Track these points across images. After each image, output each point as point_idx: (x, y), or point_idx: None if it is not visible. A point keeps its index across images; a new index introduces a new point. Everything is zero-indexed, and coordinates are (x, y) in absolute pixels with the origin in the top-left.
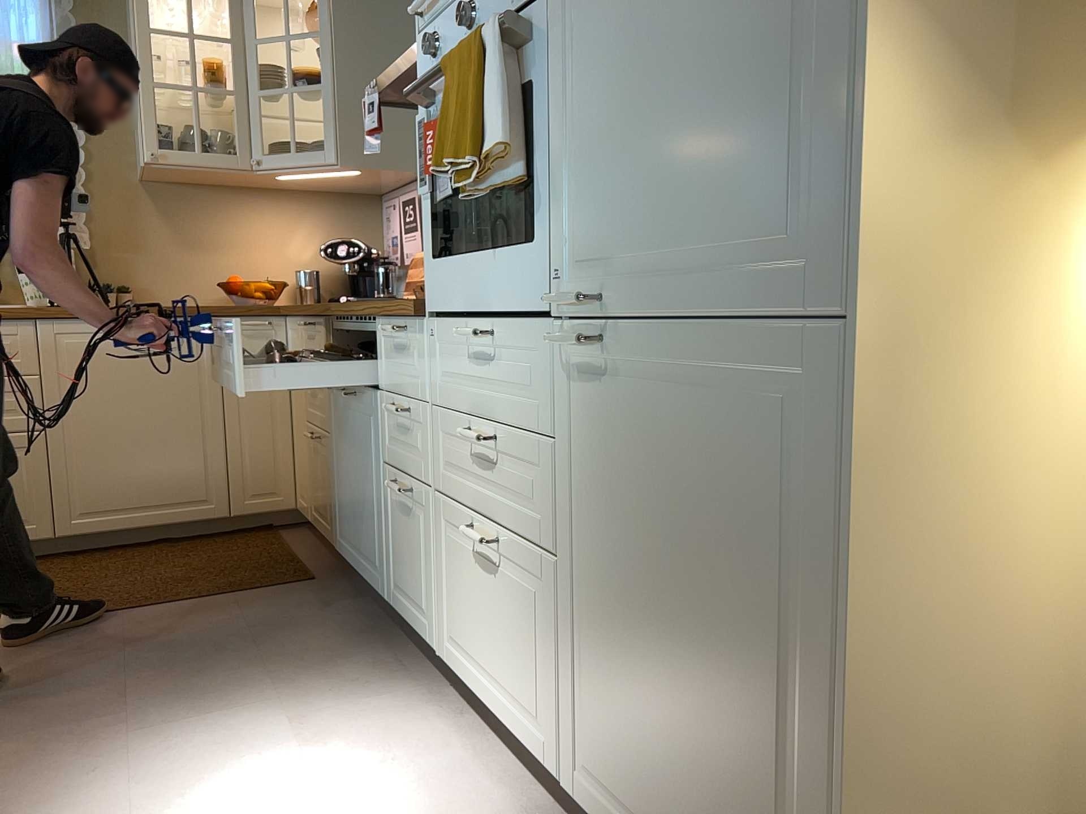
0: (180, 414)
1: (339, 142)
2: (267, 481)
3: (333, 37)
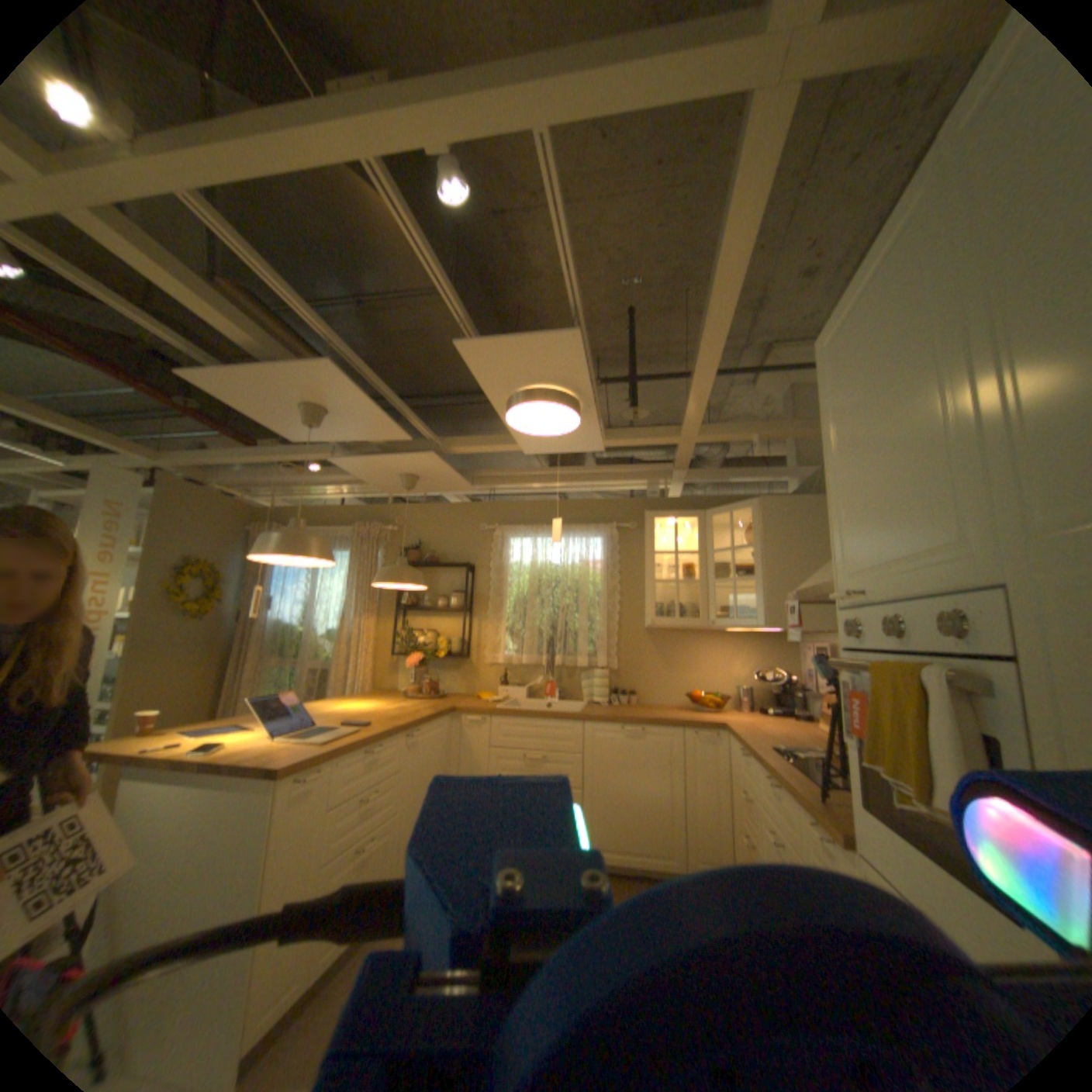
0: (657, 792)
1: (766, 614)
2: (713, 854)
3: (762, 547)
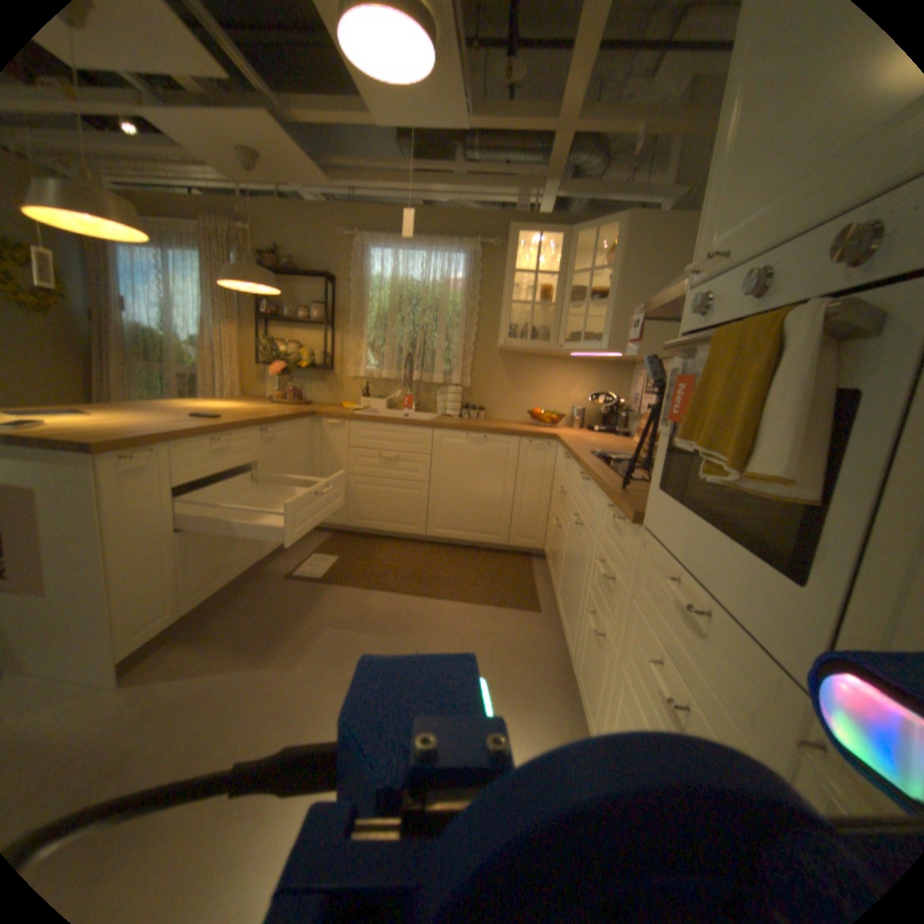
0: (491, 487)
1: (610, 337)
2: (529, 532)
3: (621, 268)
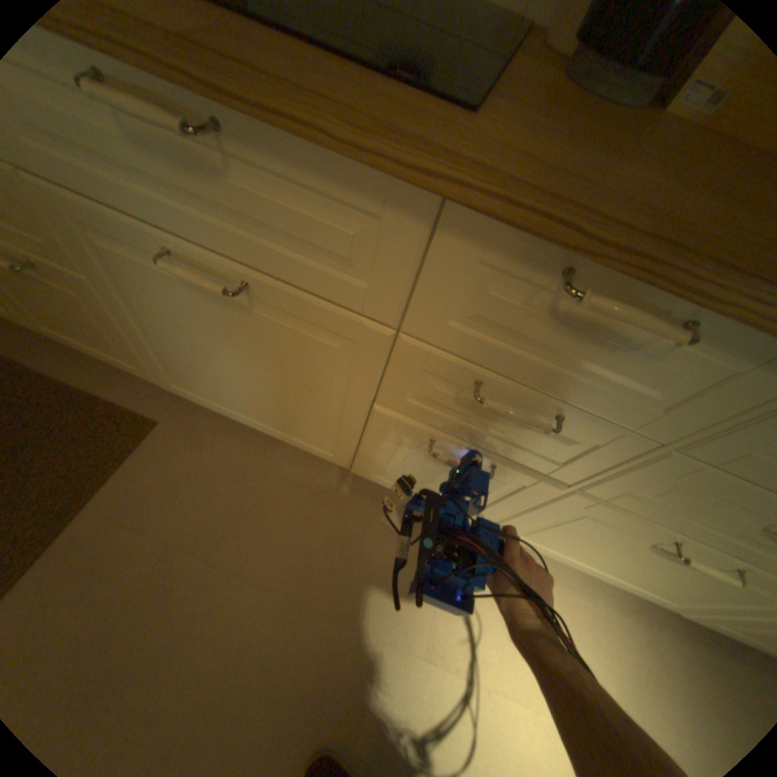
0: None
1: None
2: None
3: None
